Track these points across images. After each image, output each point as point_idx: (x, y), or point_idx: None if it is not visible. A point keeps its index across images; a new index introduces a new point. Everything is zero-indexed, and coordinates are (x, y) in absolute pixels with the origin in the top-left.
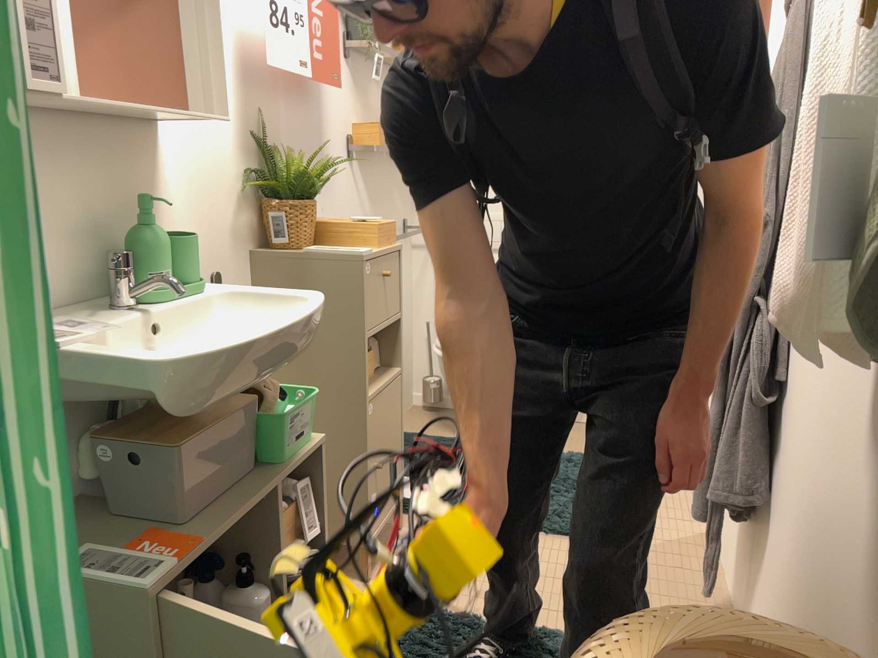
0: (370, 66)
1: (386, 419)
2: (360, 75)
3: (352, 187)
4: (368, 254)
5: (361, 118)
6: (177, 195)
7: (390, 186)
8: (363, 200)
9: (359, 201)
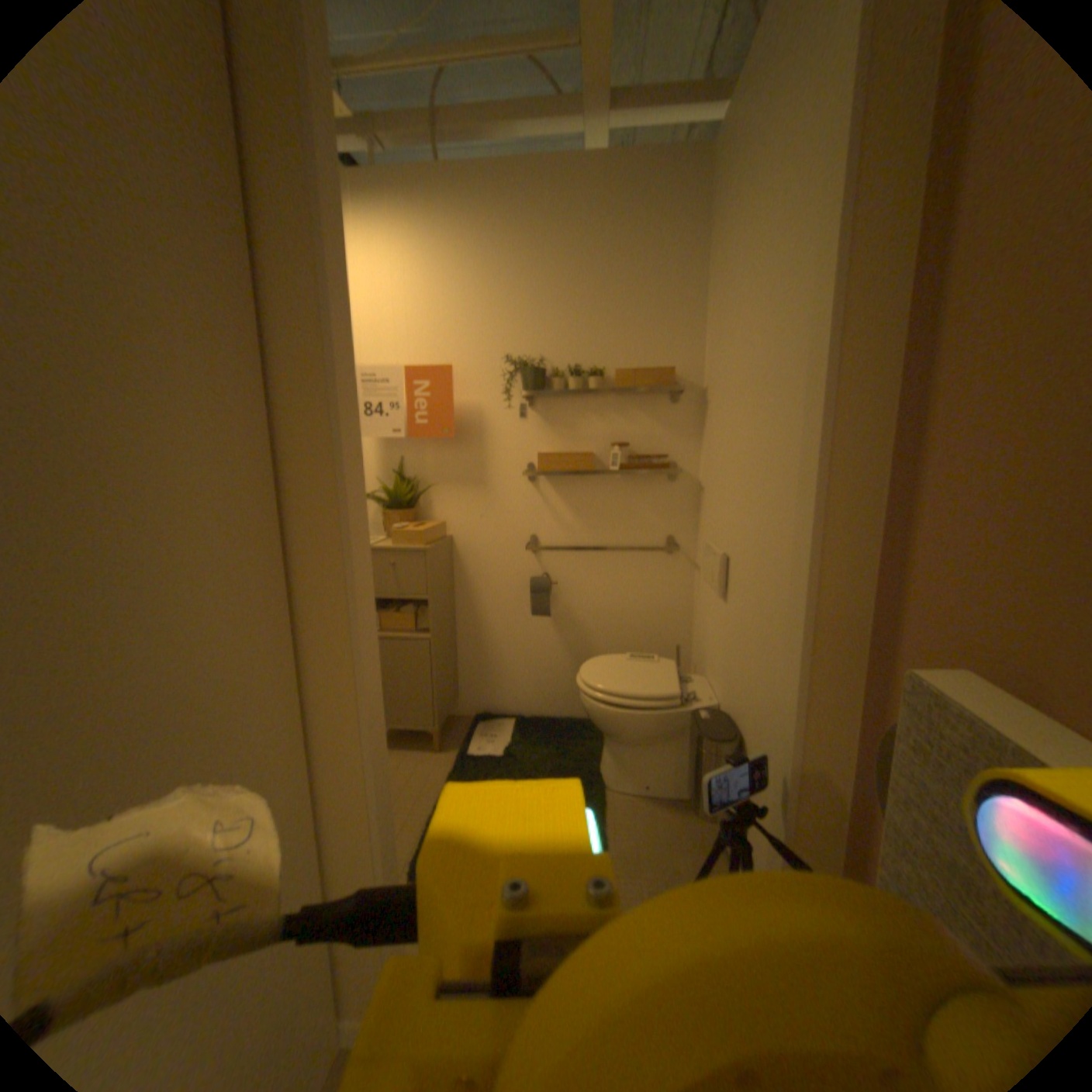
0: (583, 396)
1: (397, 658)
2: (558, 409)
3: (536, 500)
4: None
5: (559, 443)
6: None
7: (629, 499)
8: (559, 510)
9: (549, 510)
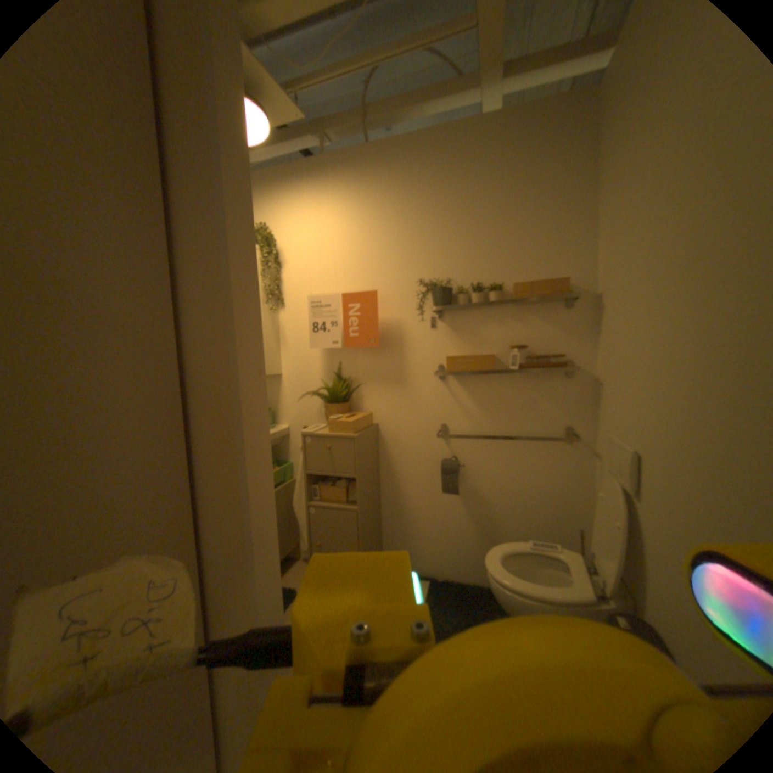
0: (485, 308)
1: (332, 525)
2: (464, 320)
3: (446, 395)
4: (308, 433)
5: (465, 348)
6: (288, 396)
7: (529, 395)
8: (466, 404)
9: (457, 404)
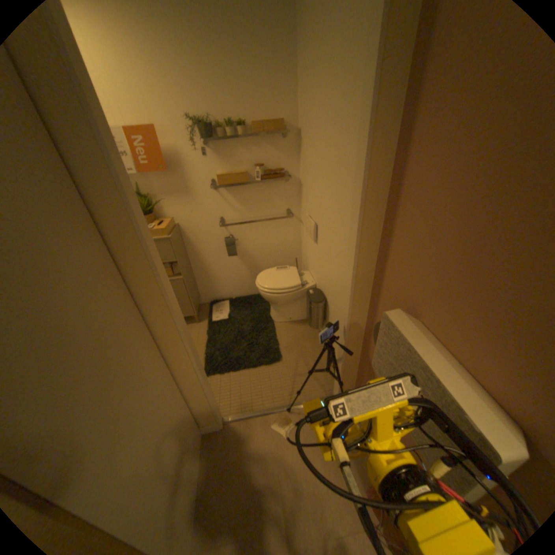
0: (235, 140)
1: None
2: (222, 148)
3: (219, 200)
4: None
5: (226, 168)
6: None
7: (266, 195)
8: (232, 205)
9: (227, 205)
